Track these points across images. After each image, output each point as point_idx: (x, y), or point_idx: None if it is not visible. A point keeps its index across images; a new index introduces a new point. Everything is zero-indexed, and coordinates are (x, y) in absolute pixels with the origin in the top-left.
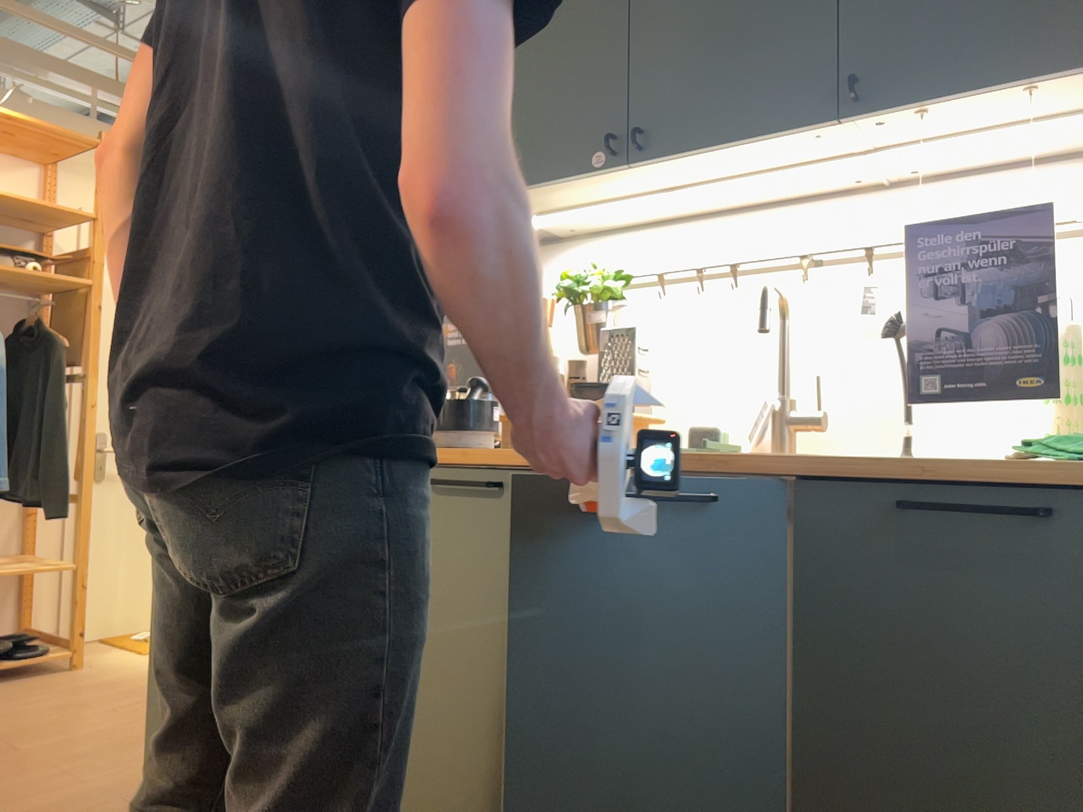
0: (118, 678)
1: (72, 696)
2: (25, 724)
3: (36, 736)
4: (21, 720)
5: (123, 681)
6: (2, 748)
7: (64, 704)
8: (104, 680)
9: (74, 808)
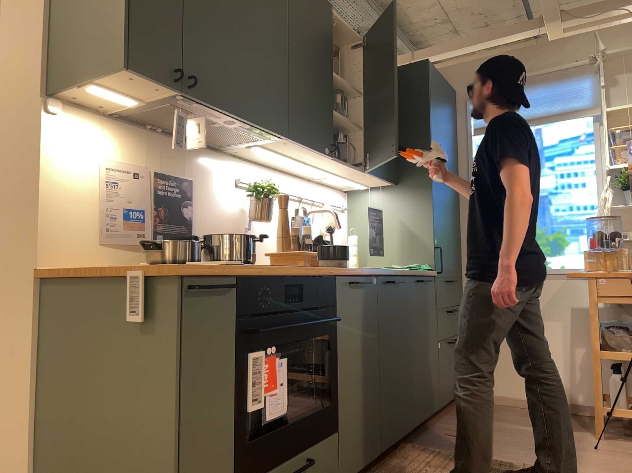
0: None
1: None
2: None
3: None
4: None
5: None
6: None
7: None
8: None
9: None
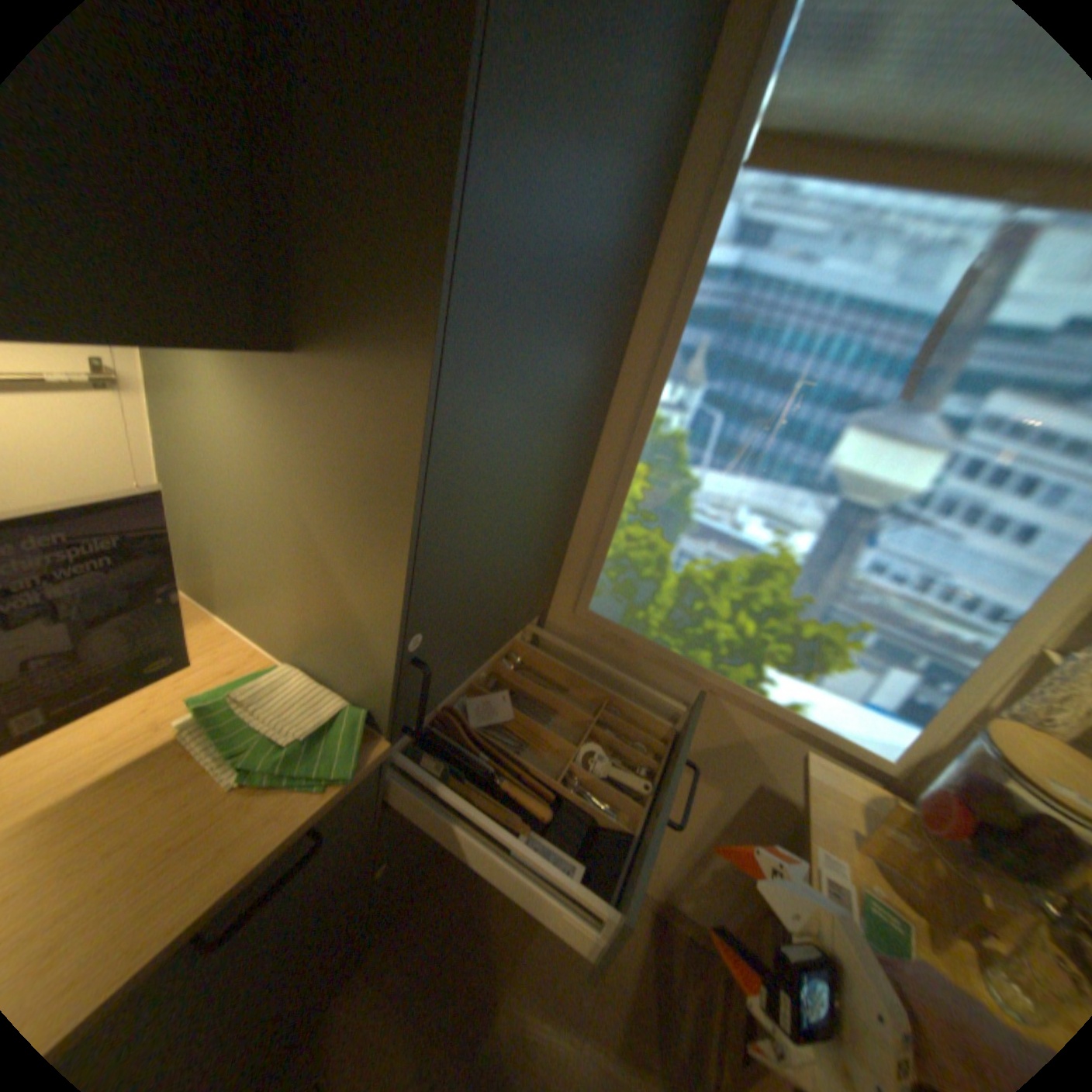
0: None
1: None
2: None
3: None
4: None
5: None
6: None
7: None
8: None
9: None
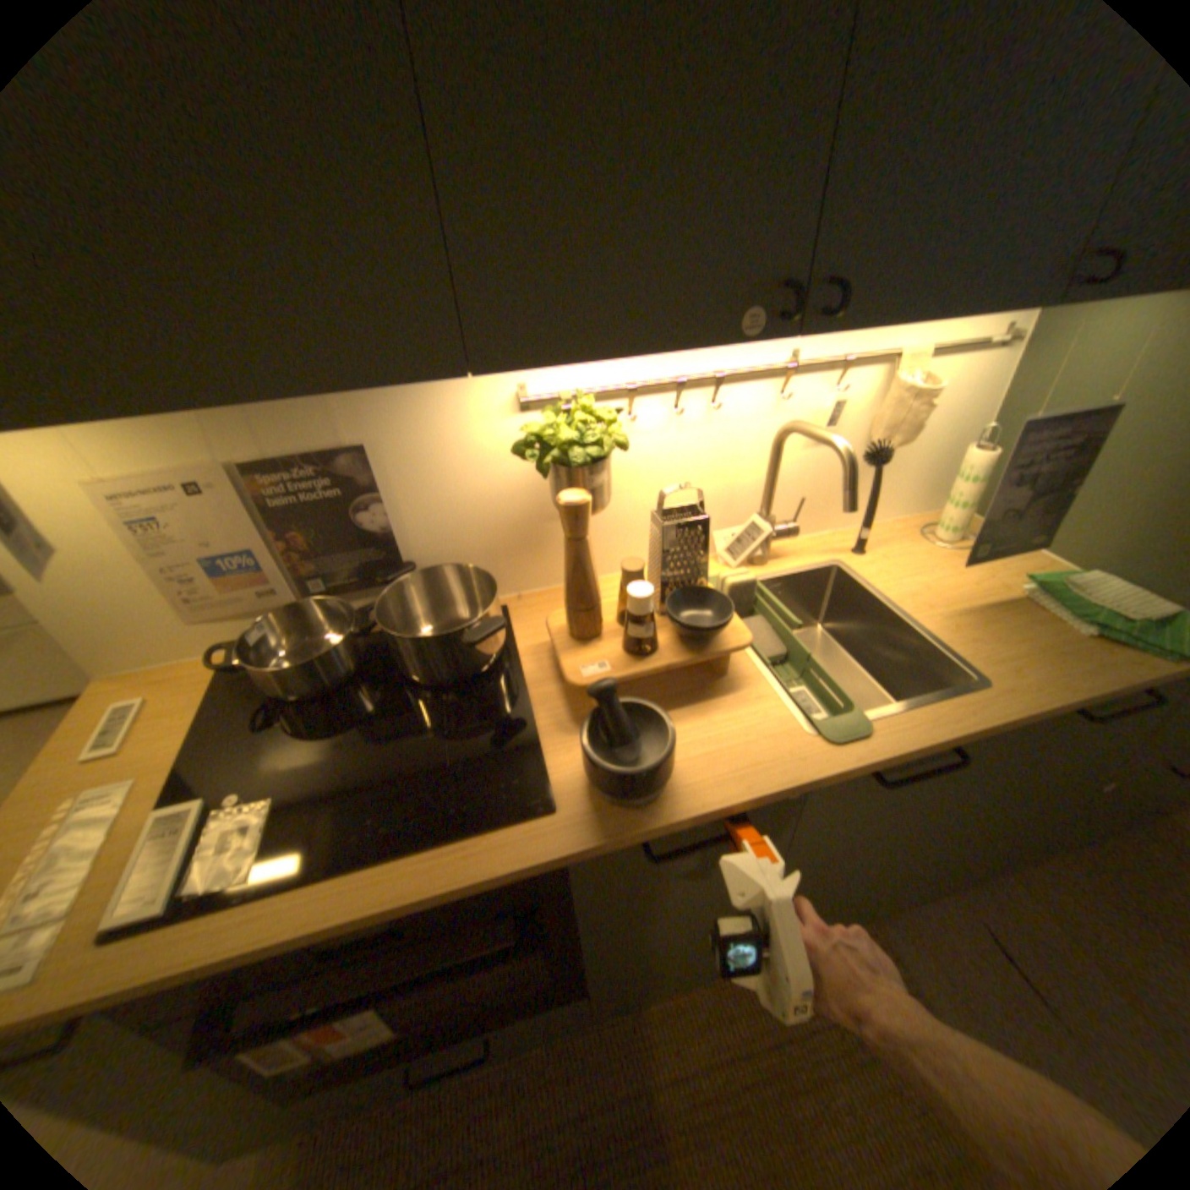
0: None
1: None
2: None
3: None
4: None
5: None
6: None
7: None
8: None
9: None
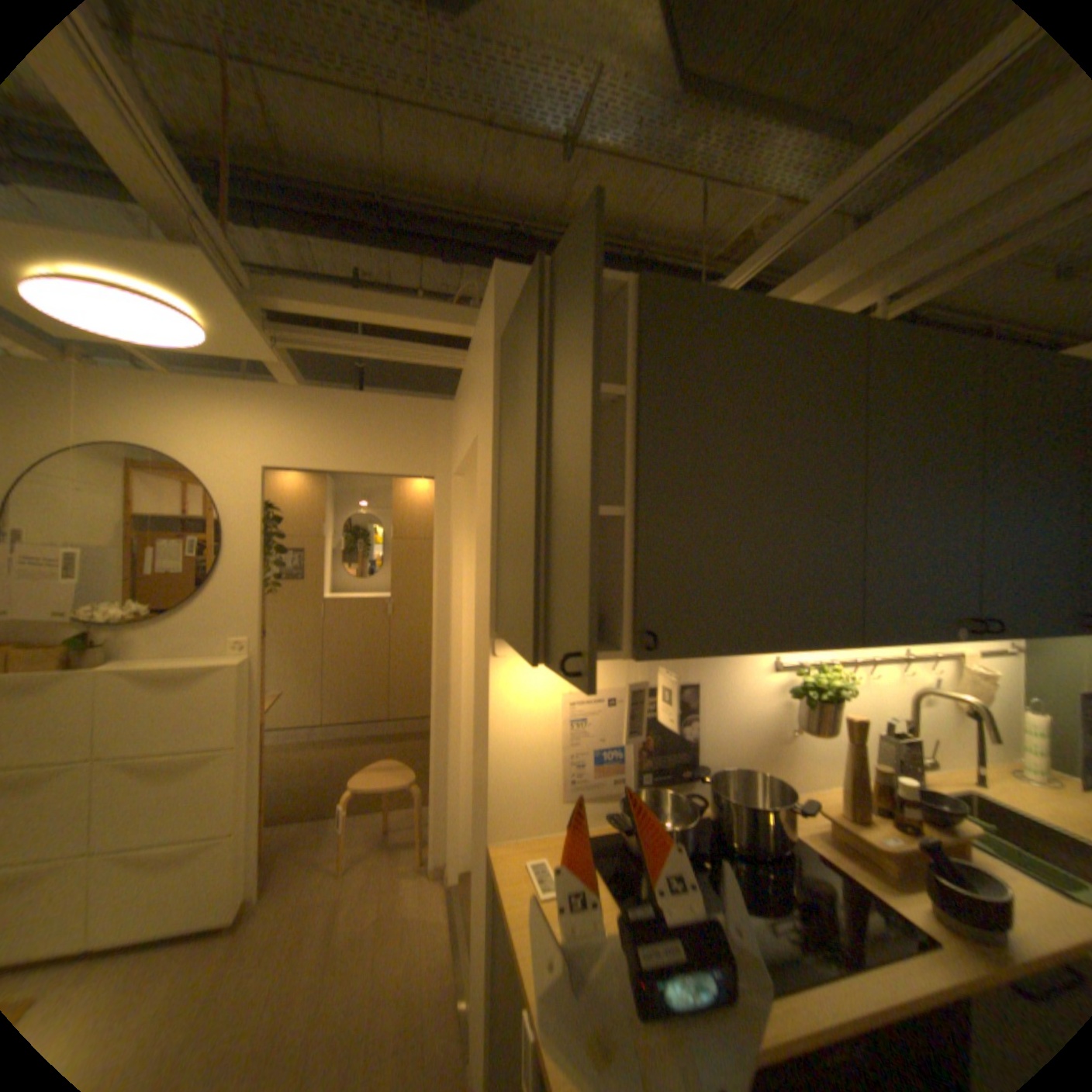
0: None
1: None
2: None
3: None
4: None
5: None
6: None
7: None
8: None
9: None
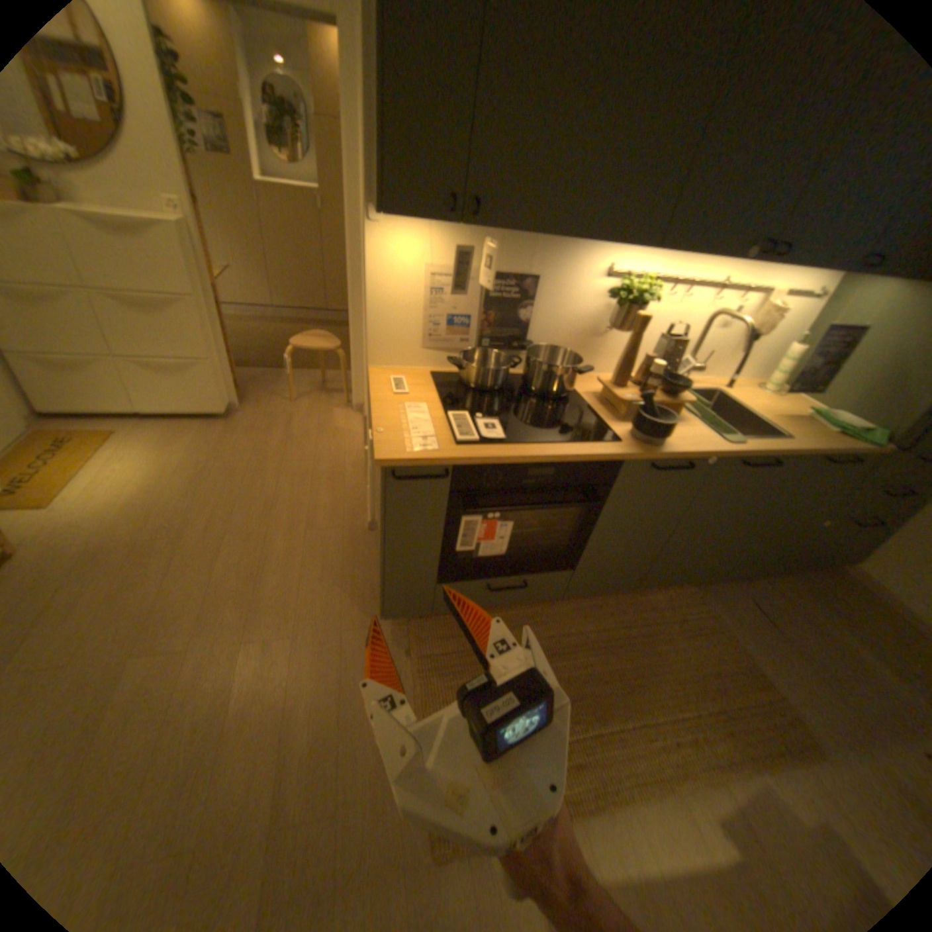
0: (89, 543)
1: (92, 582)
2: (122, 629)
3: (163, 631)
4: (109, 628)
5: (100, 544)
6: (161, 657)
7: (108, 593)
8: (81, 552)
9: (328, 653)
